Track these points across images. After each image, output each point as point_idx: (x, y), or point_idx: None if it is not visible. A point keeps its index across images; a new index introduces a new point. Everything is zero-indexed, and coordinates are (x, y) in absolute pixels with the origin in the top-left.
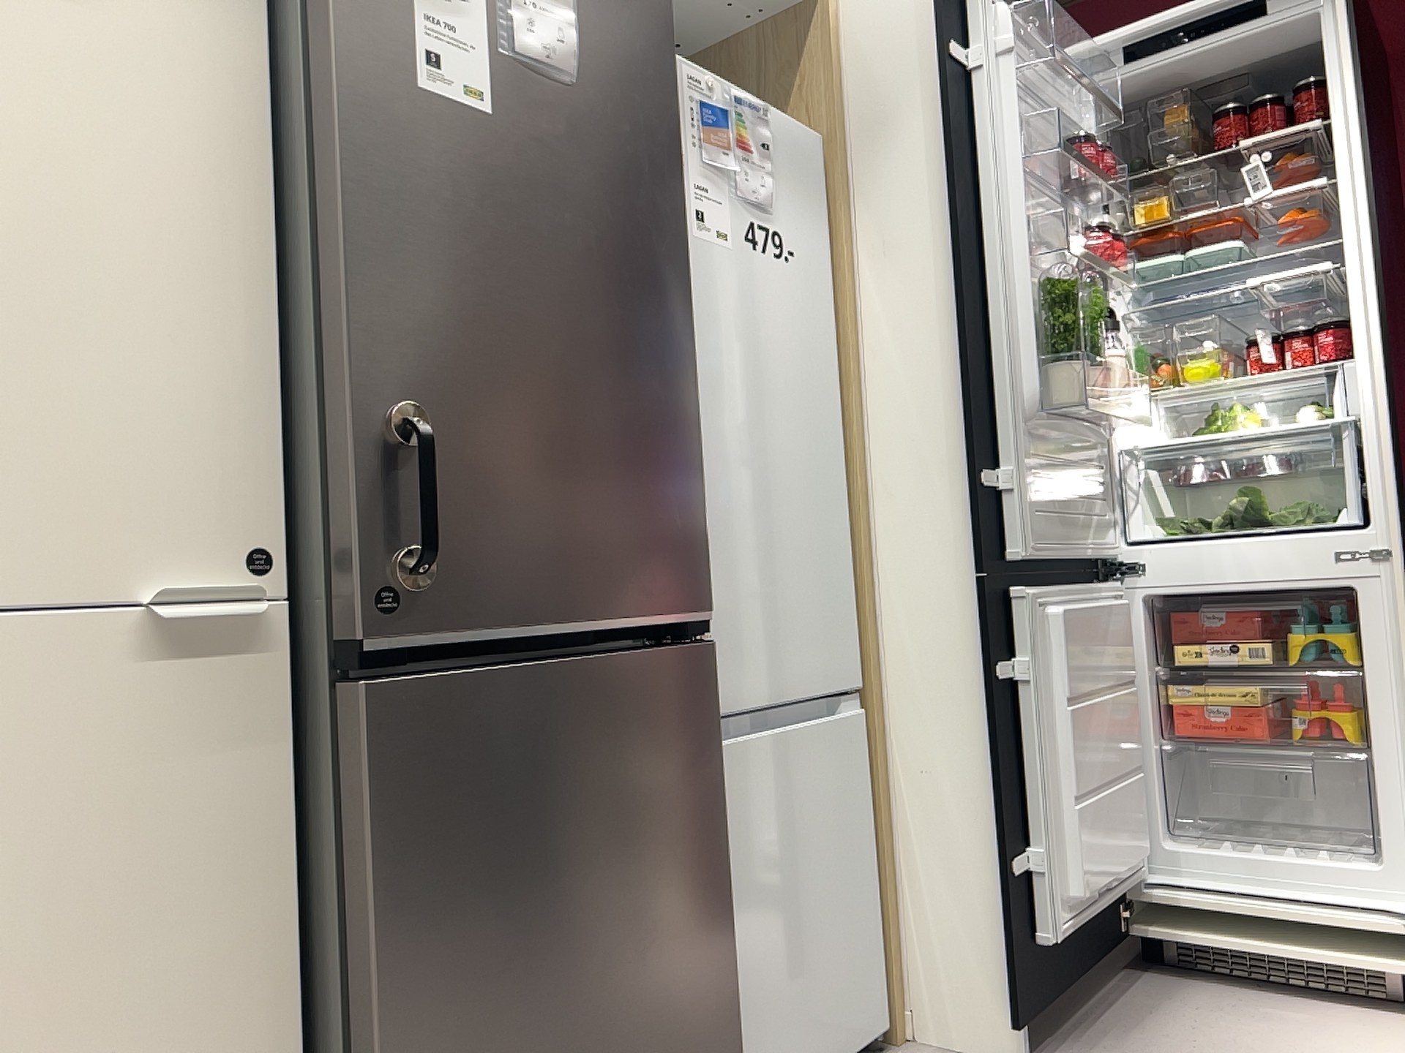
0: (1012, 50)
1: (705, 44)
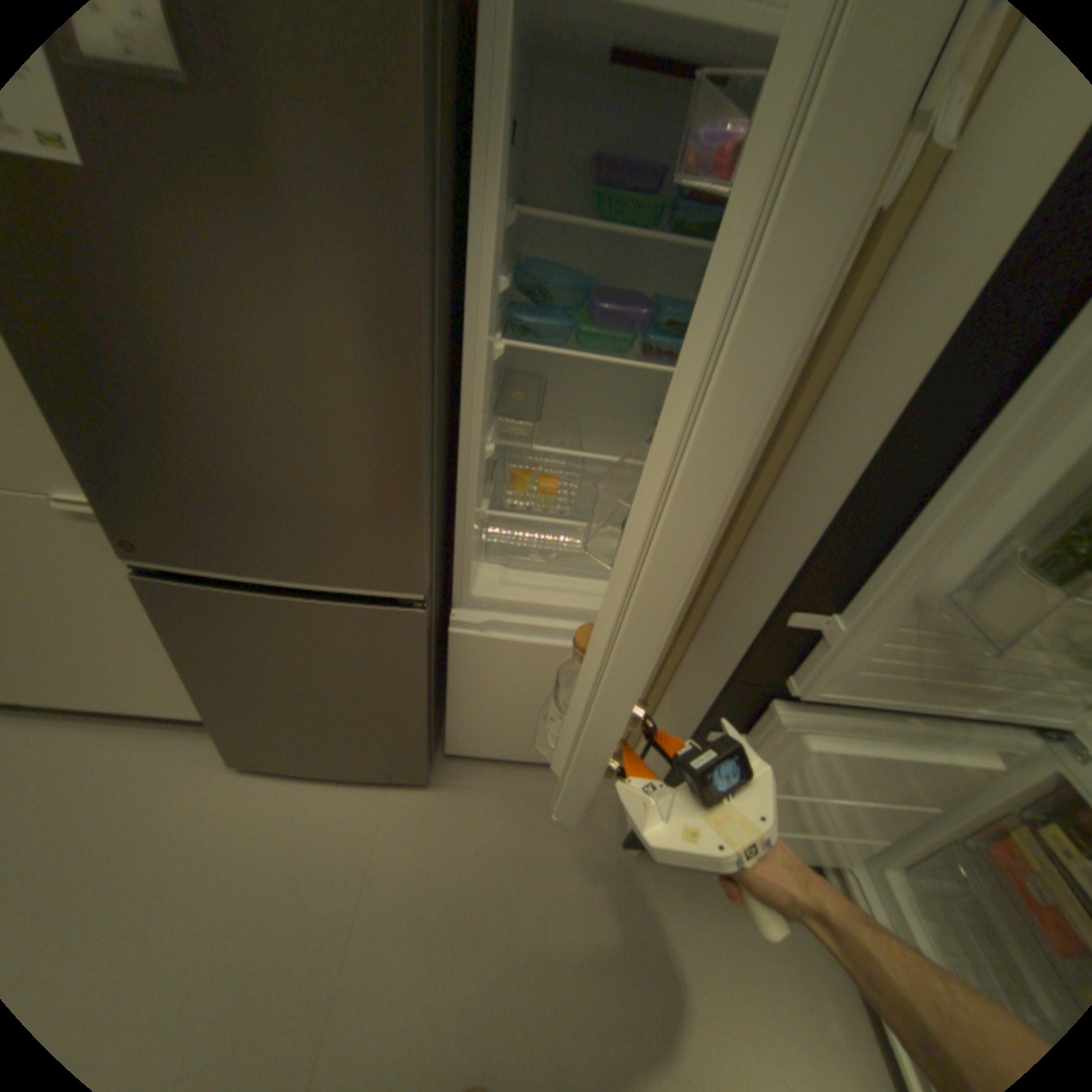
0: None
1: None
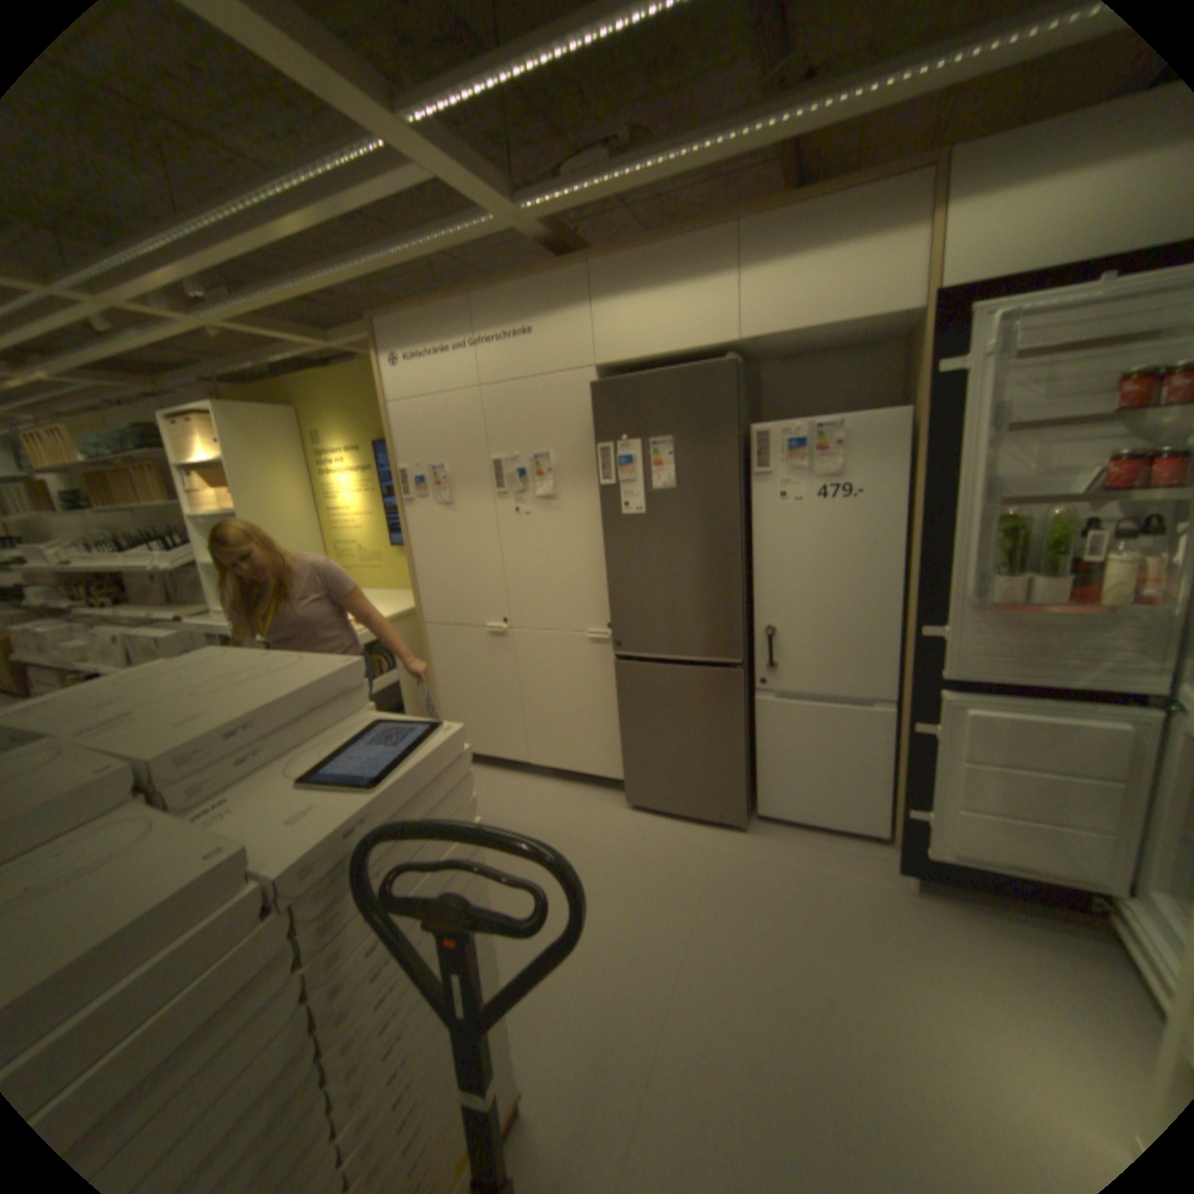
0: (1006, 346)
1: (910, 326)
